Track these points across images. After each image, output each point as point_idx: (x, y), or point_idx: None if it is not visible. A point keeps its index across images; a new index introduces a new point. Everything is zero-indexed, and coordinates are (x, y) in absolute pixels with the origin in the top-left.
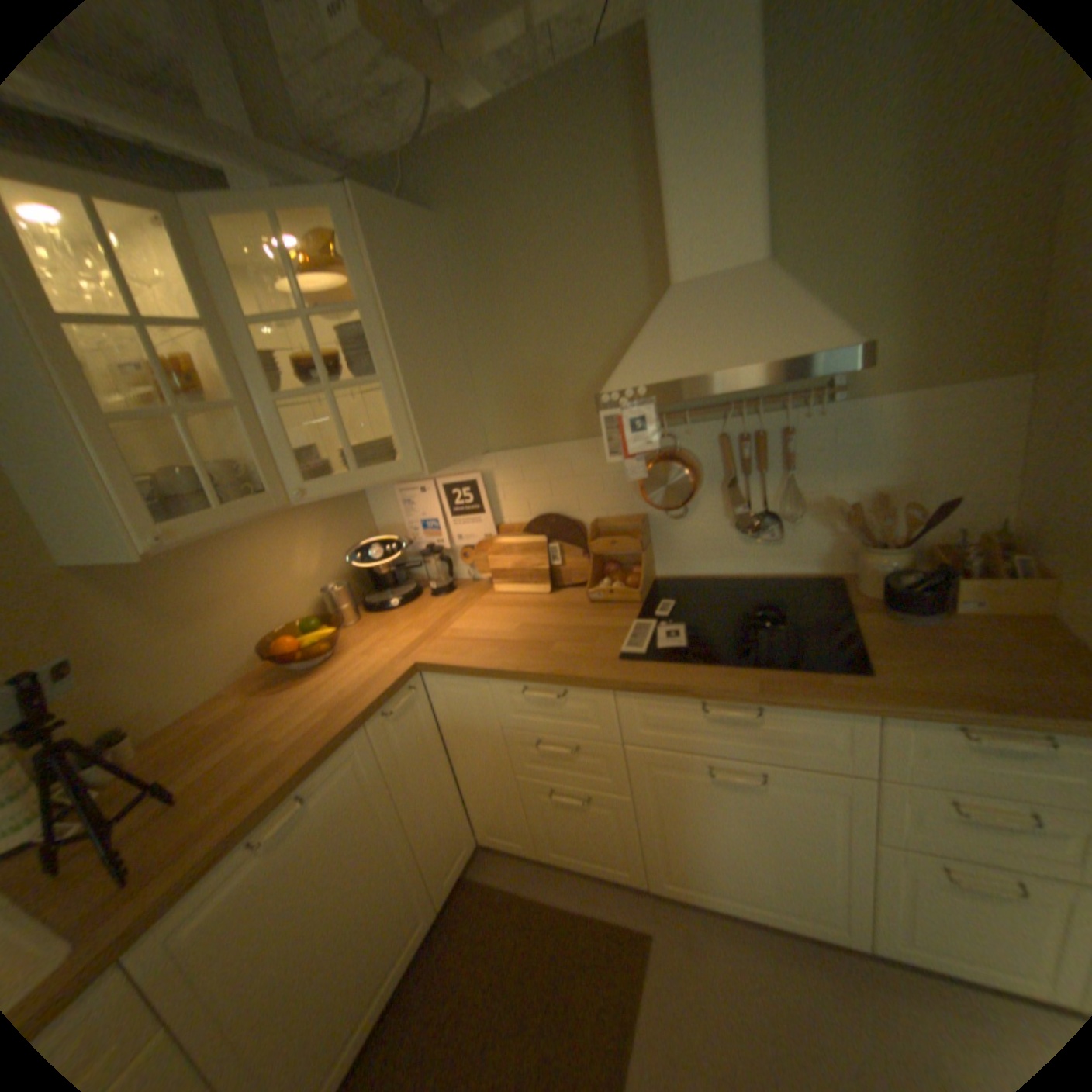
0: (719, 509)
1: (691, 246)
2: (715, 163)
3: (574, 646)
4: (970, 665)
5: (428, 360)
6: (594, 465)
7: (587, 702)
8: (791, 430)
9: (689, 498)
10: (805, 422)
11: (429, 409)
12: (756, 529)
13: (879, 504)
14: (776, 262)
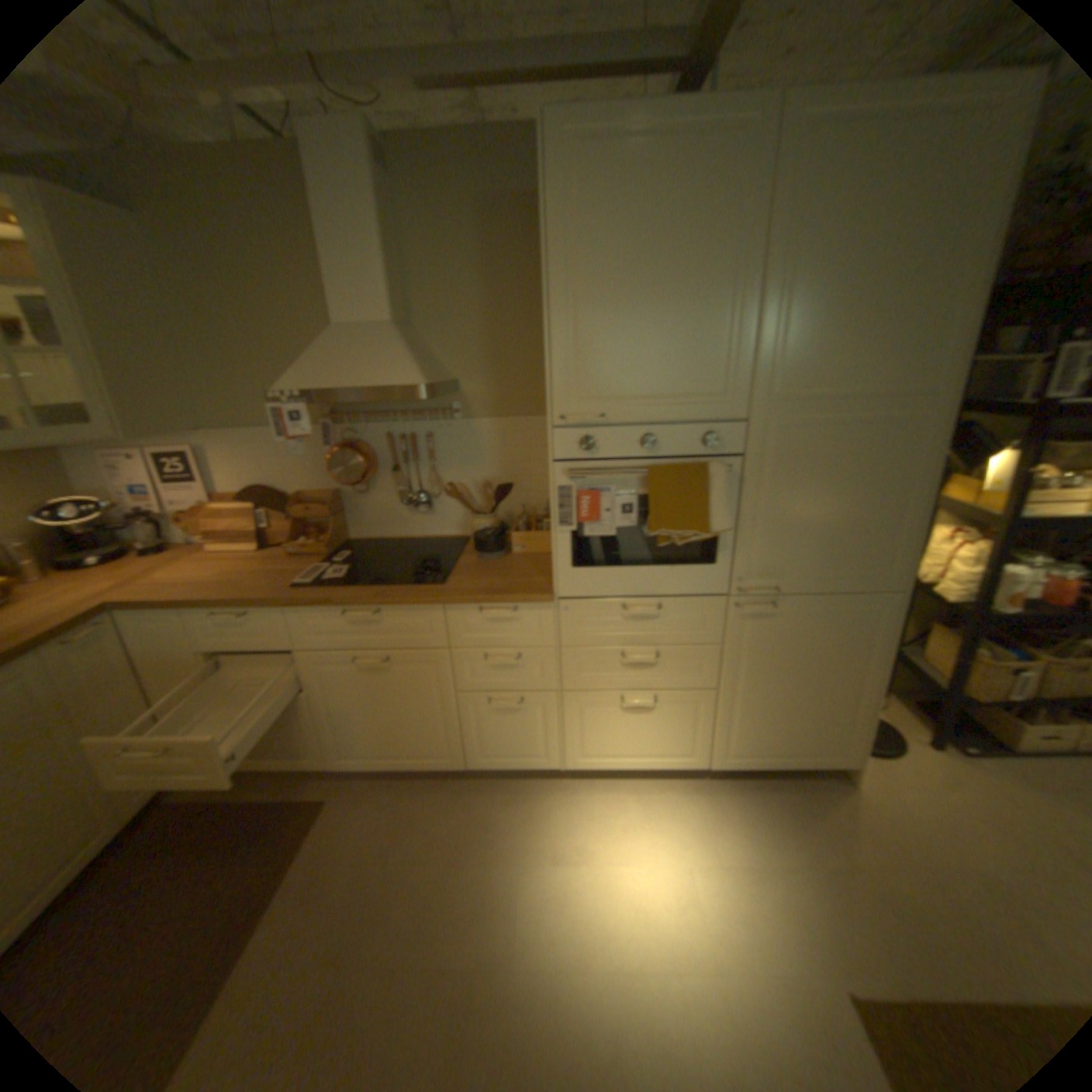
0: (392, 489)
1: (342, 303)
2: (353, 254)
3: (260, 583)
4: (496, 576)
5: (129, 343)
6: (297, 449)
7: (265, 622)
8: (431, 436)
9: (370, 479)
10: (440, 432)
11: (129, 385)
12: (414, 503)
13: (486, 489)
14: (395, 326)
